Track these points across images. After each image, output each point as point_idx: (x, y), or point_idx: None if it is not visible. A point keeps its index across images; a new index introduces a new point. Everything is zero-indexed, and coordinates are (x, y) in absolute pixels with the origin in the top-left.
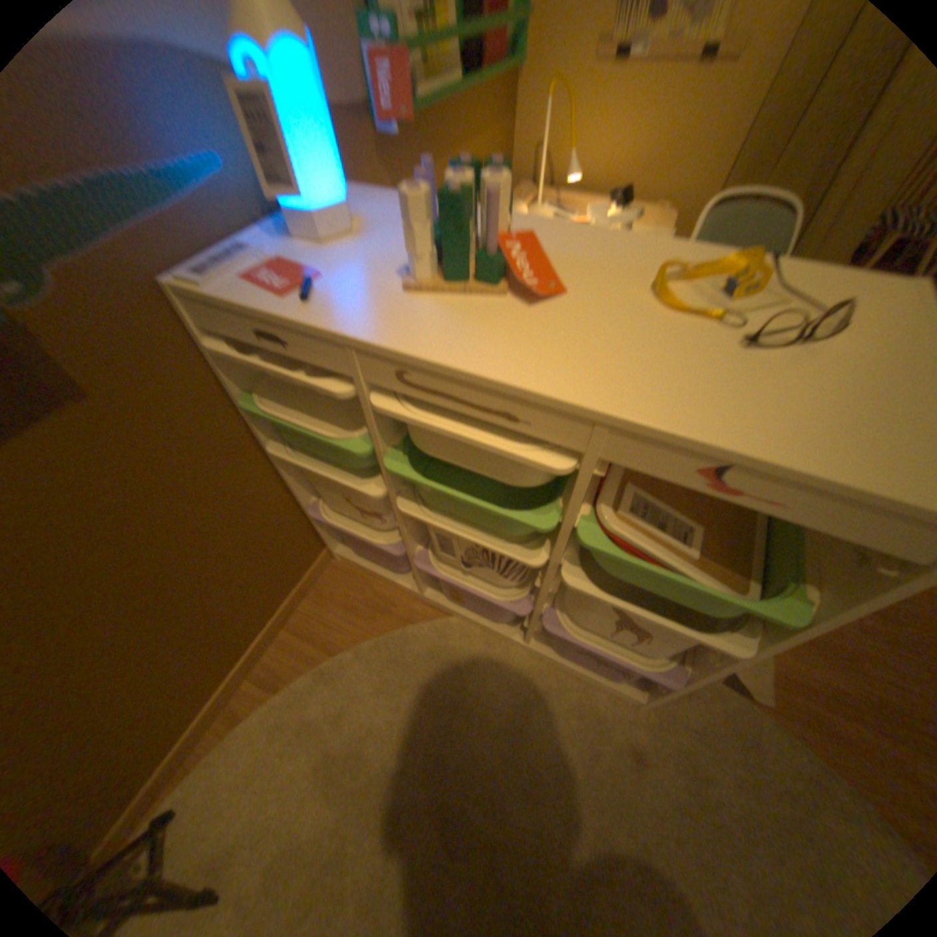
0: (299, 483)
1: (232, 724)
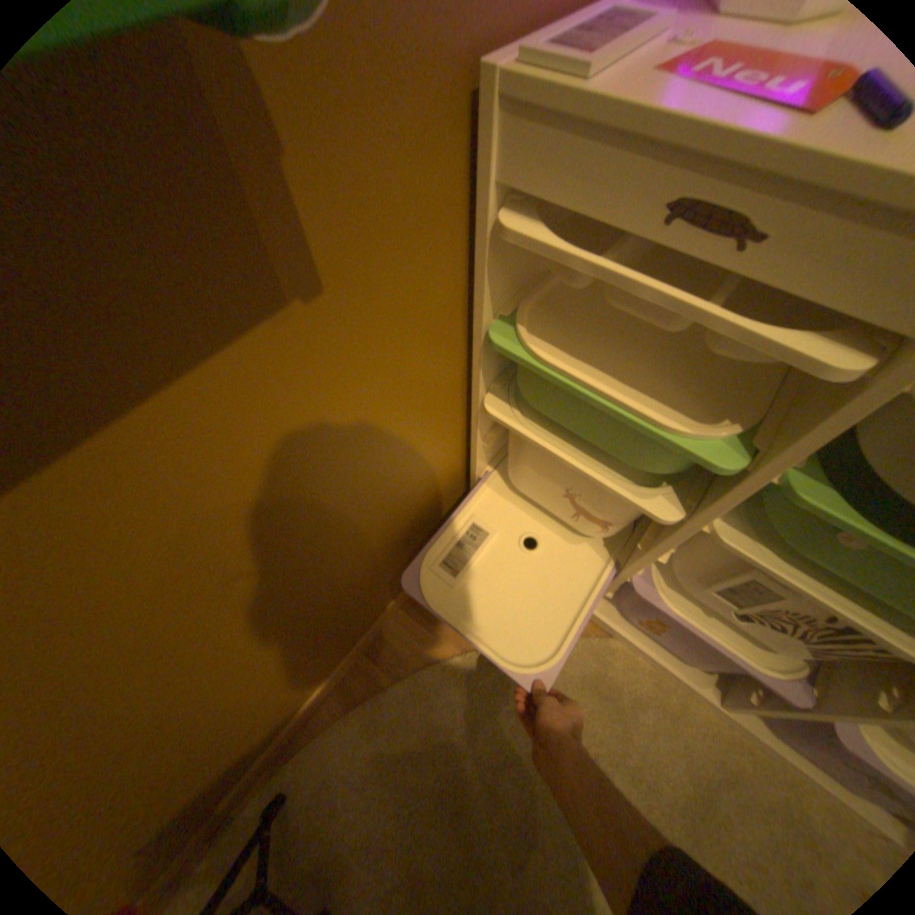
0: (484, 450)
1: (349, 707)
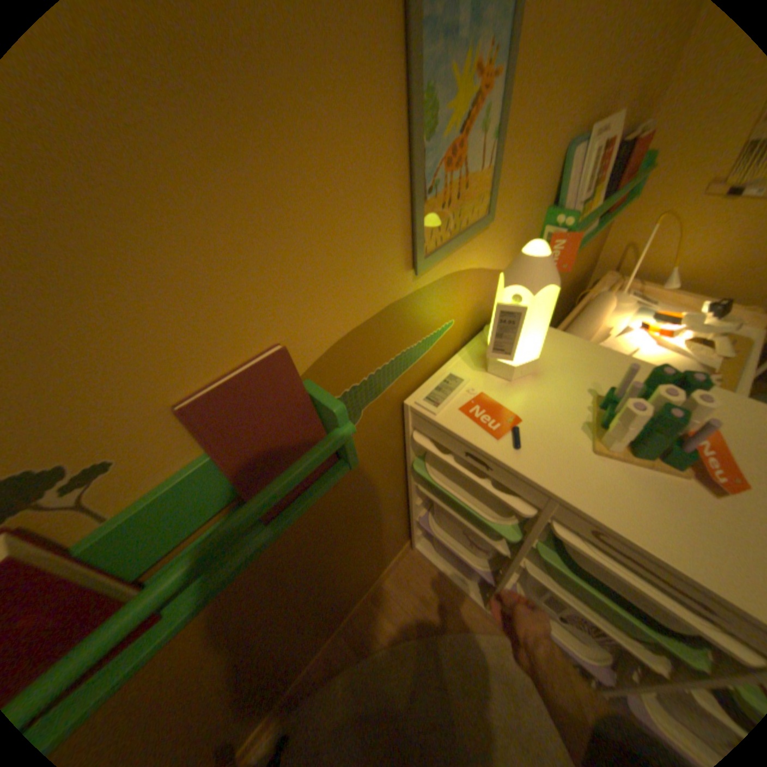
0: (417, 506)
1: (331, 676)
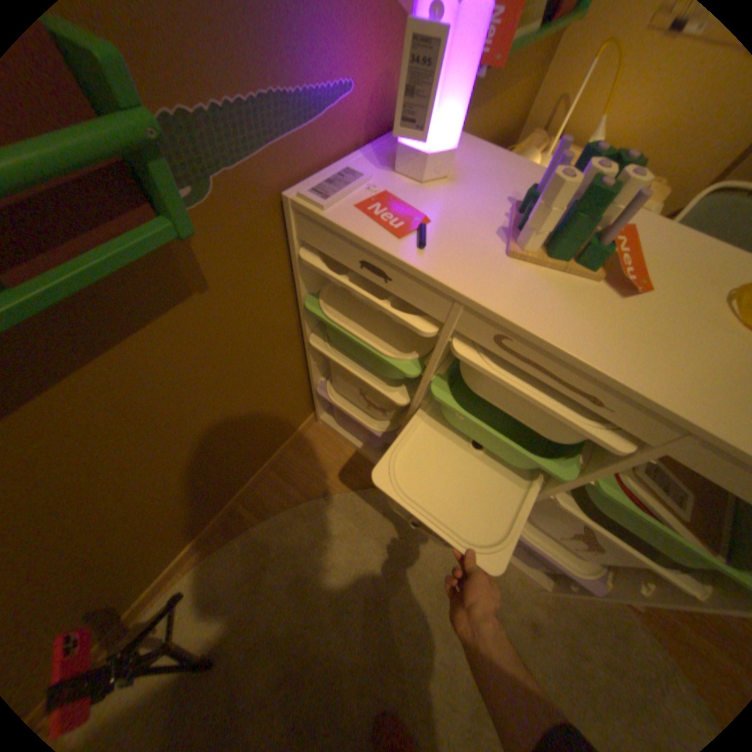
0: (317, 367)
1: (229, 538)
